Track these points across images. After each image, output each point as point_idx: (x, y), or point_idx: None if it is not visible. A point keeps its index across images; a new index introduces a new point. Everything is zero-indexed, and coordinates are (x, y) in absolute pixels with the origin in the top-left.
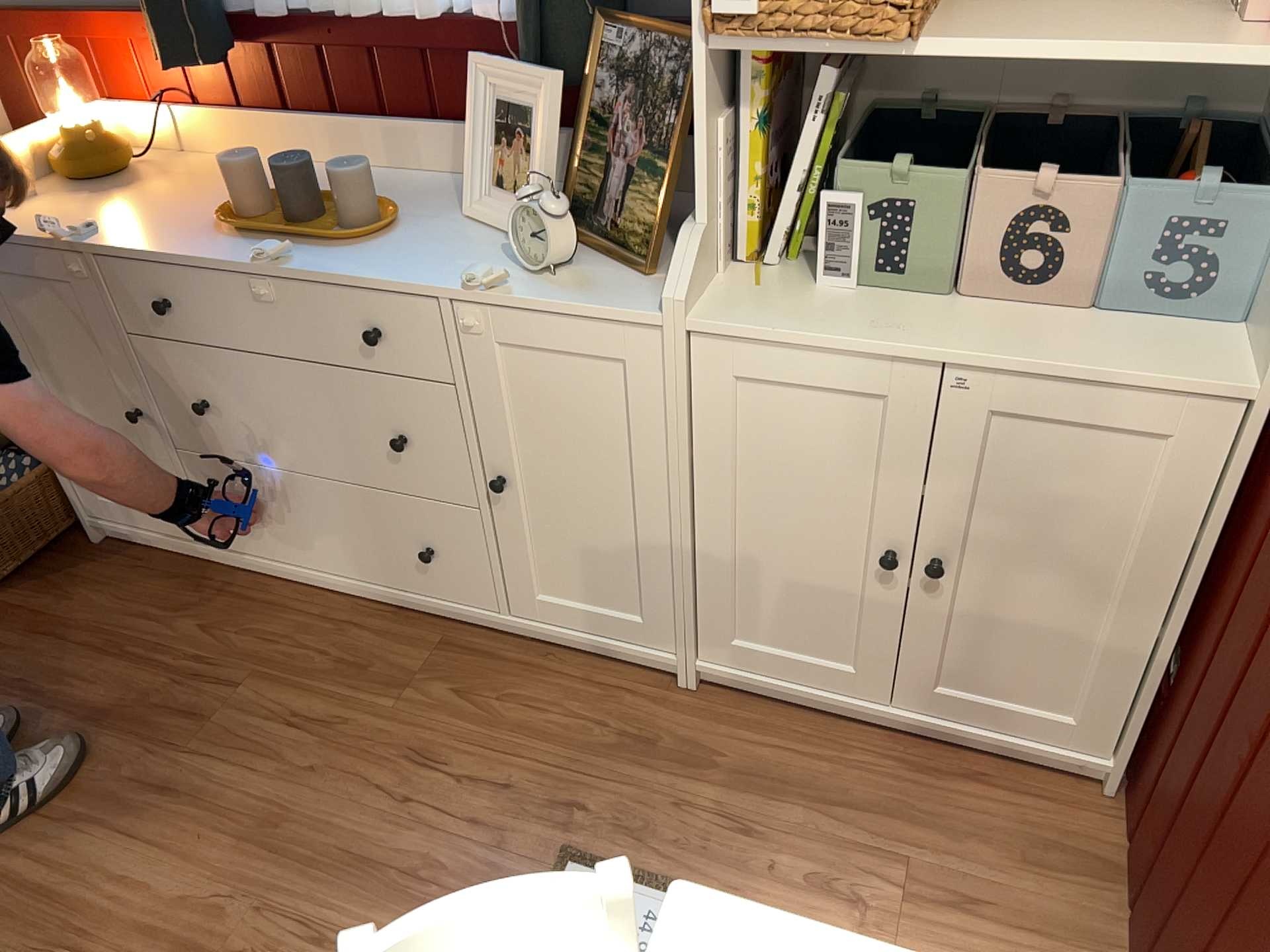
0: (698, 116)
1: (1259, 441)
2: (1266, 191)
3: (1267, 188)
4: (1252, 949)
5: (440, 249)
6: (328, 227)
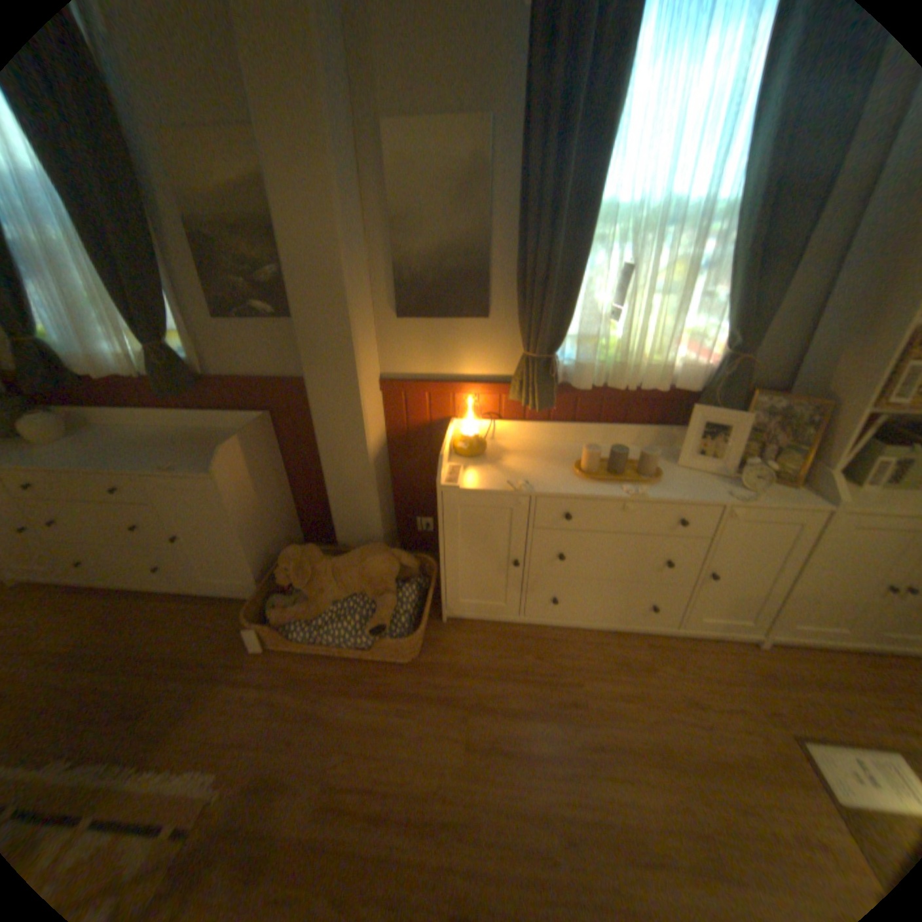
0: (852, 431)
1: None
2: None
3: None
4: None
5: (688, 480)
6: (626, 472)
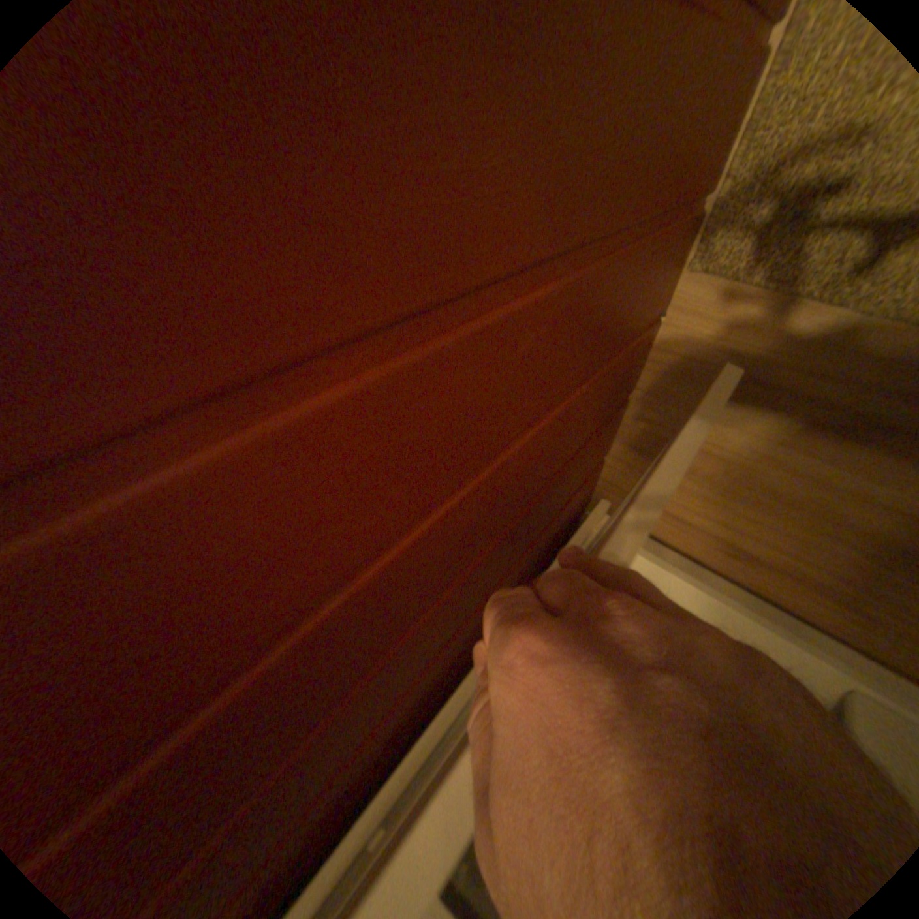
0: None
1: None
2: None
3: None
4: None
5: None
6: None
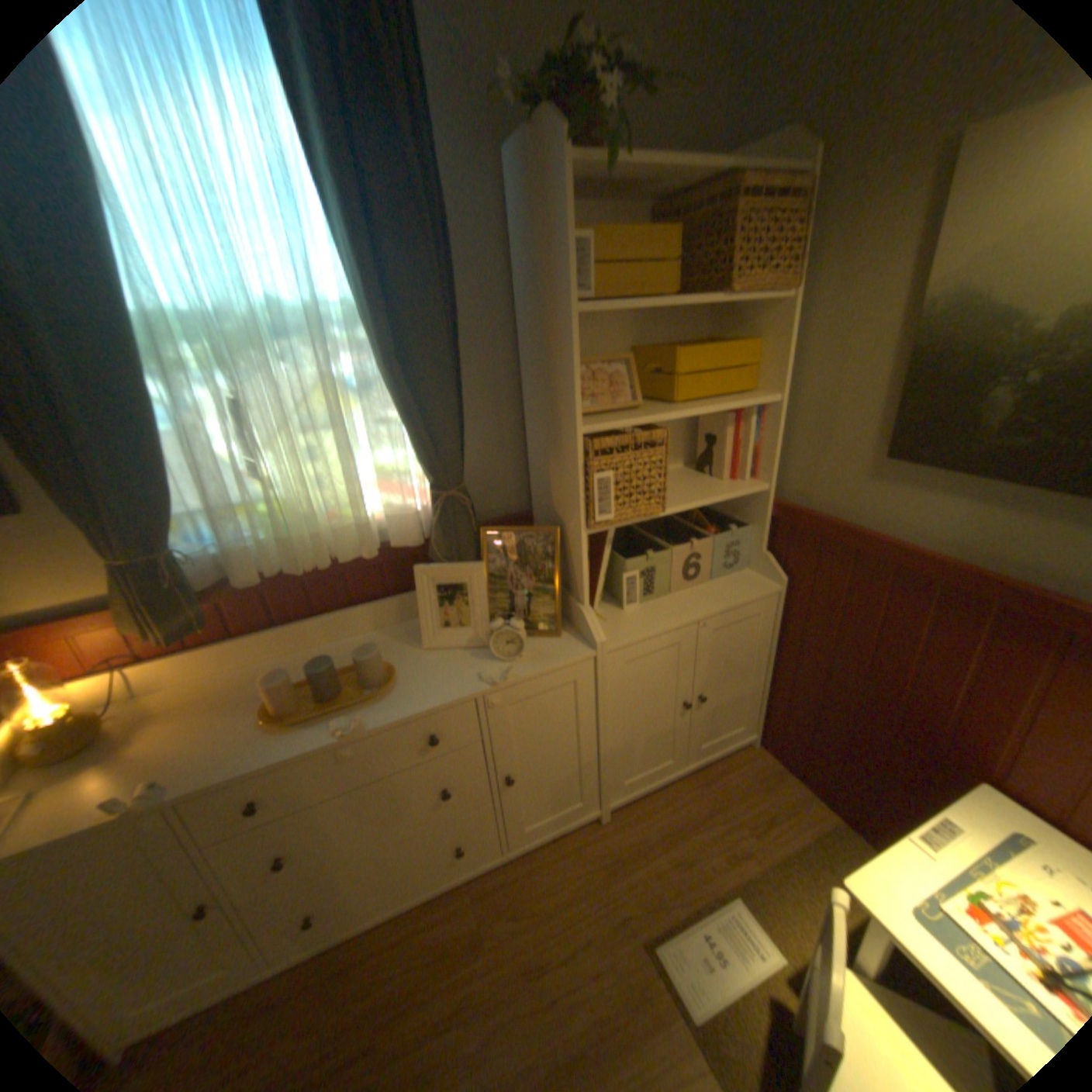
0: (580, 558)
1: (788, 600)
2: (745, 523)
3: (743, 521)
4: (928, 759)
5: (432, 671)
6: (343, 691)
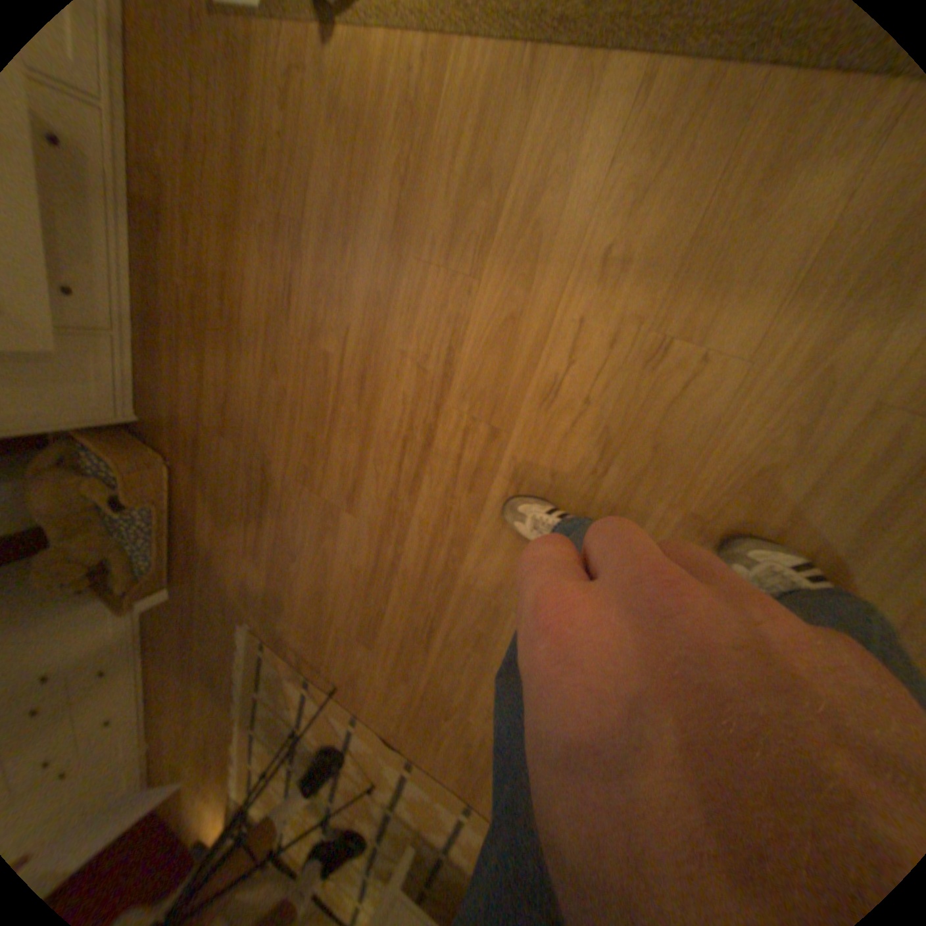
0: None
1: None
2: None
3: None
4: None
5: None
6: None
